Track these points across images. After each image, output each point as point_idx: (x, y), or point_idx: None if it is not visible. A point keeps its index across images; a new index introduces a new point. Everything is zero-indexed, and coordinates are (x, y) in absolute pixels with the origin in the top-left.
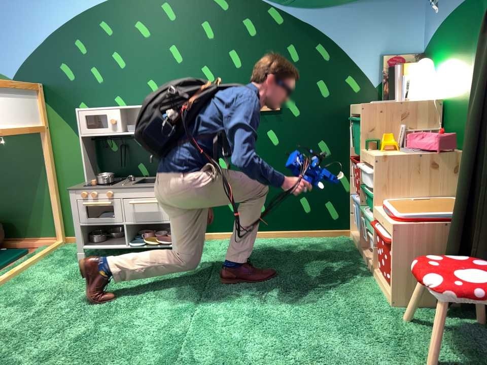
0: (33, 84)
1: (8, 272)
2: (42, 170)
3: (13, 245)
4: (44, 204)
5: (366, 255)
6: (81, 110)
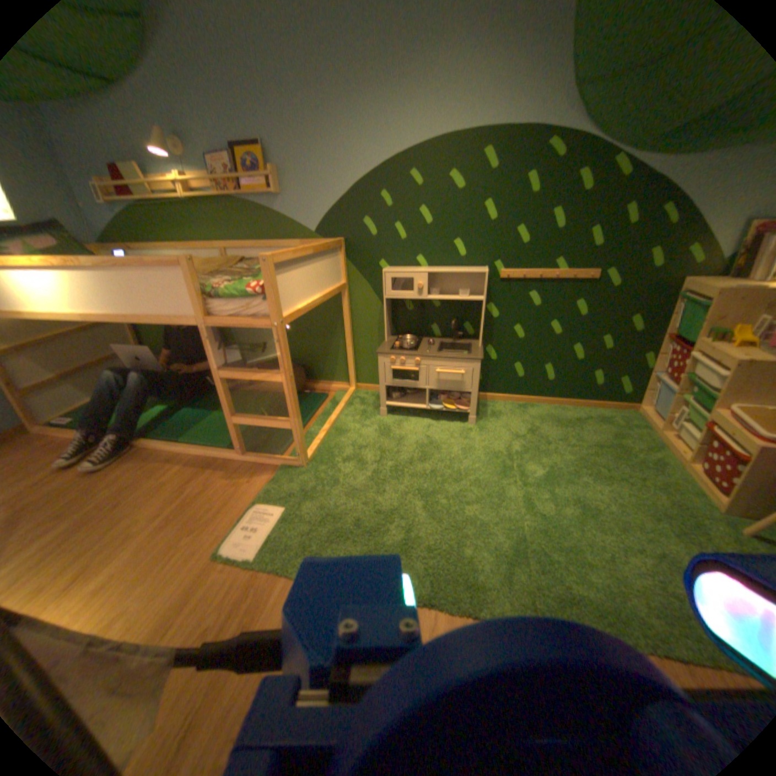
0: (339, 239)
1: (329, 420)
2: (341, 322)
3: (314, 386)
4: (341, 352)
5: (673, 442)
6: (390, 270)
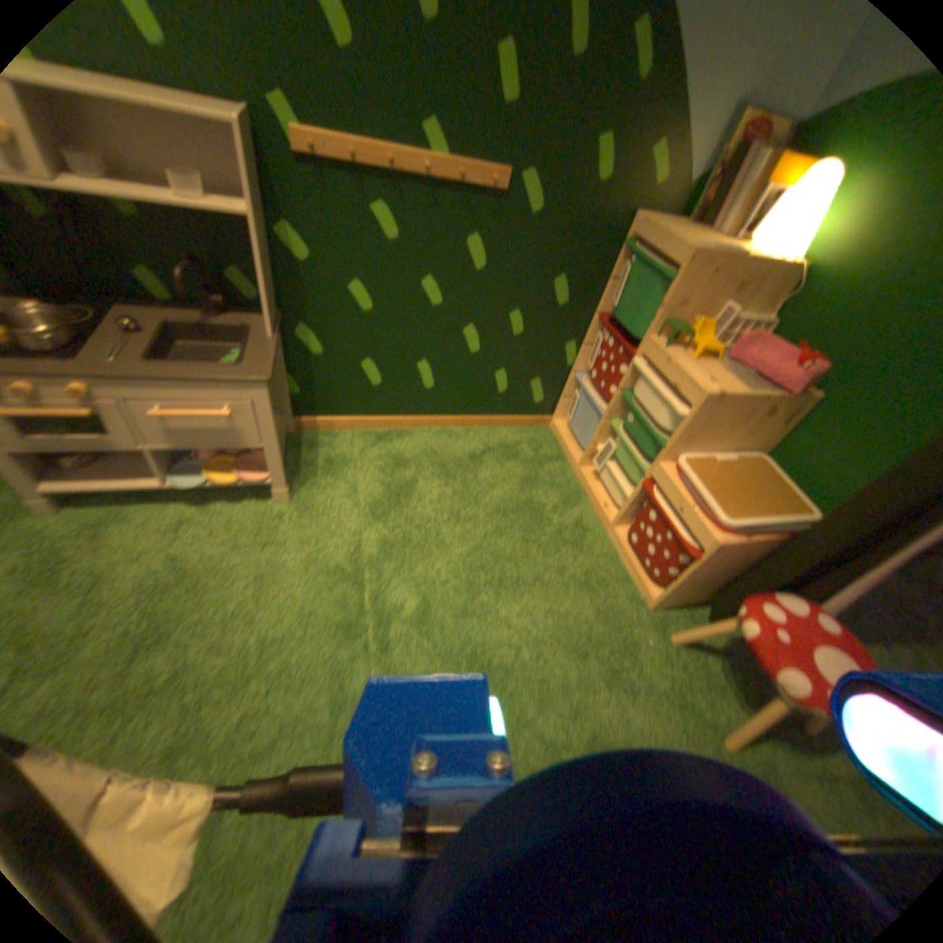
0: None
1: None
2: None
3: None
4: None
5: (594, 487)
6: None
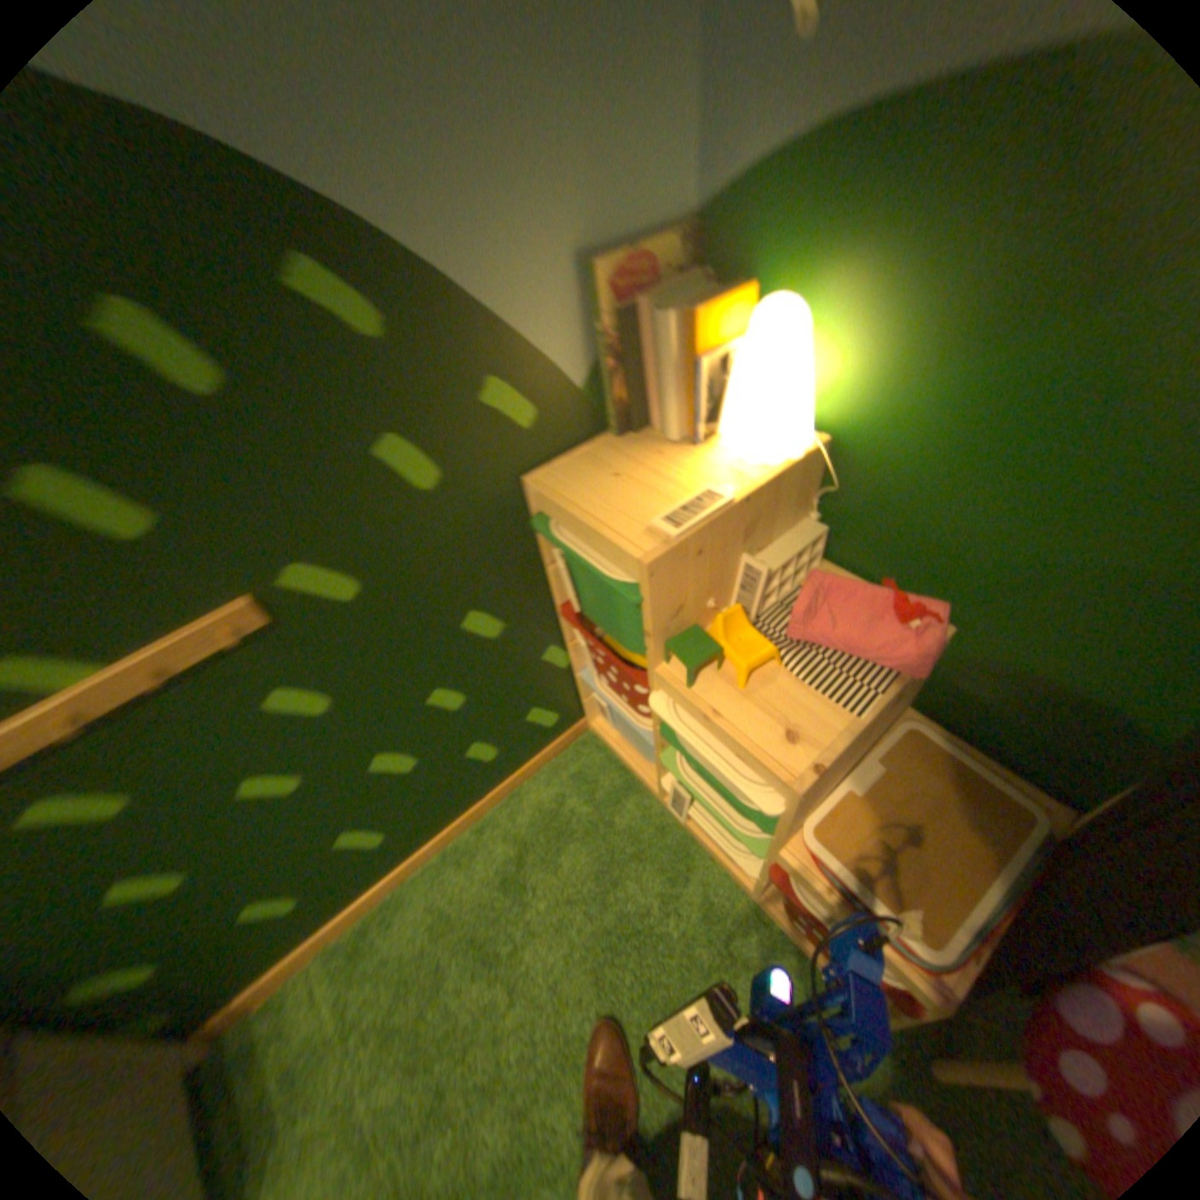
0: None
1: None
2: None
3: None
4: None
5: (707, 832)
6: None
